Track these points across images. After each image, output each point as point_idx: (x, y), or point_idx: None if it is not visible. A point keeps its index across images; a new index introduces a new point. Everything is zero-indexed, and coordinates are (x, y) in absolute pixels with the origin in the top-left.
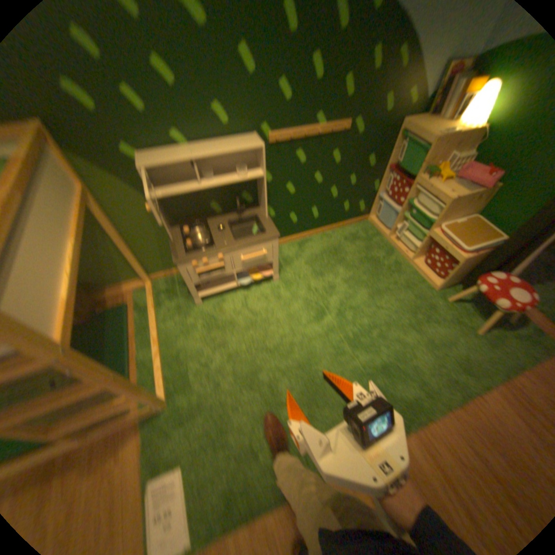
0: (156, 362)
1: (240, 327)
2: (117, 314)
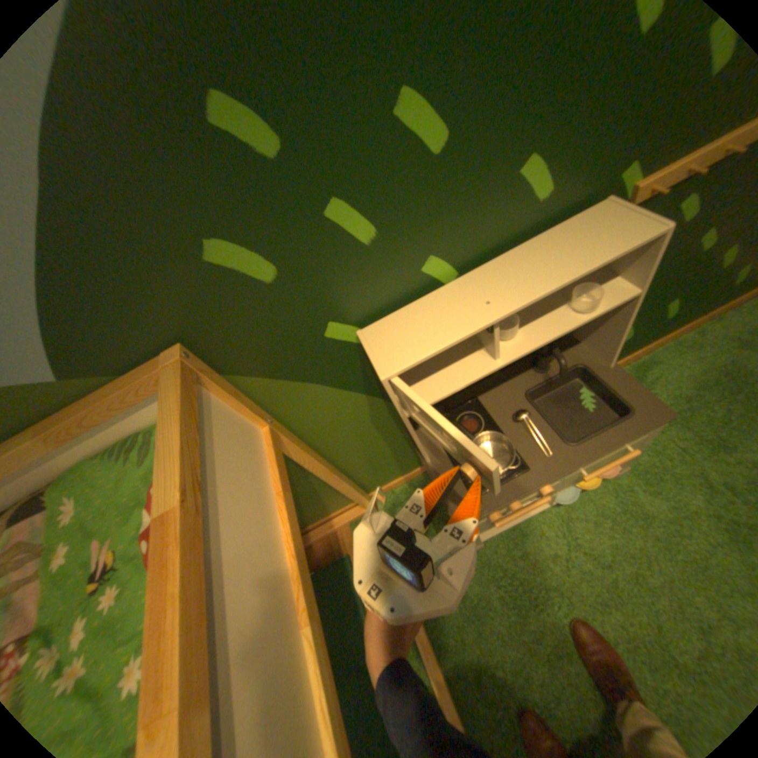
0: (441, 696)
1: (584, 598)
2: (338, 575)
